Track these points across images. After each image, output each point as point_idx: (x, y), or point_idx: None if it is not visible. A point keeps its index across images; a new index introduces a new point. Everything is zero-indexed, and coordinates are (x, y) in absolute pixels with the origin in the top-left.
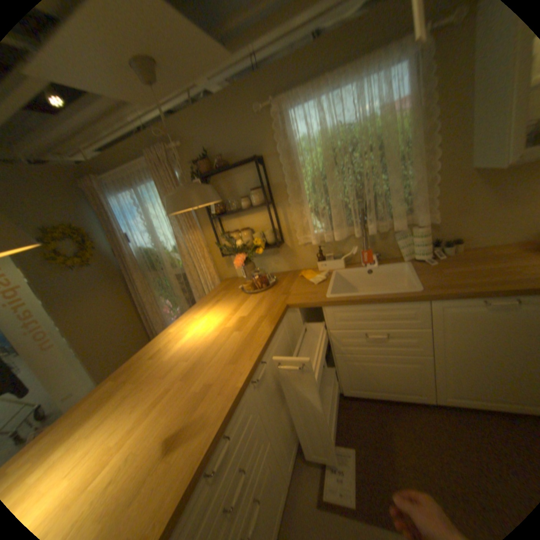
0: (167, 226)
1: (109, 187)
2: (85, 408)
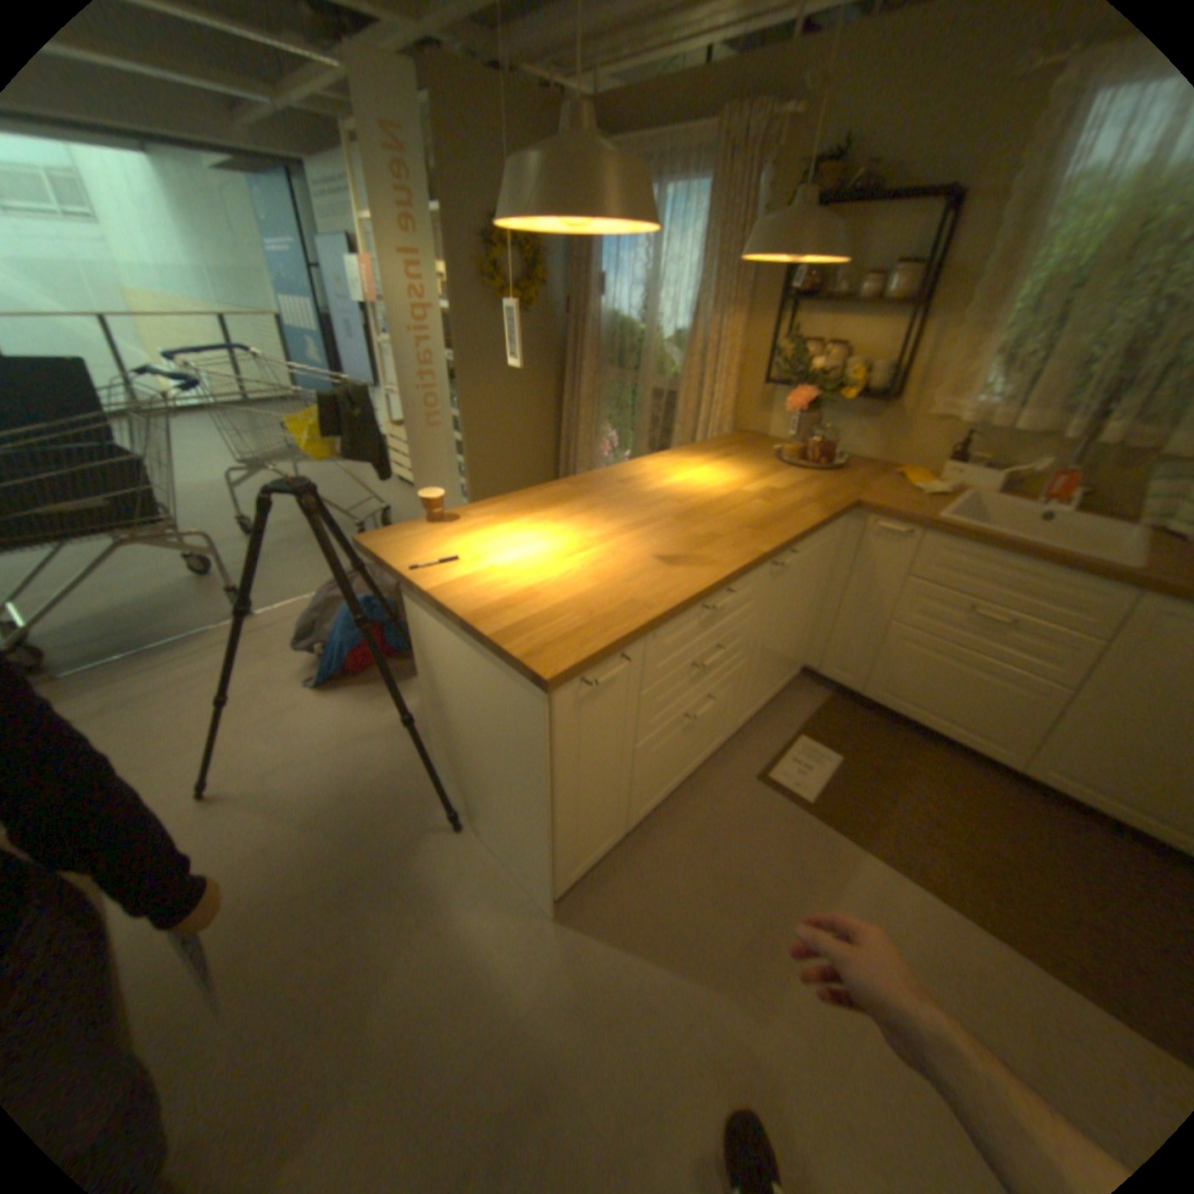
0: (686, 285)
1: None
2: (538, 497)
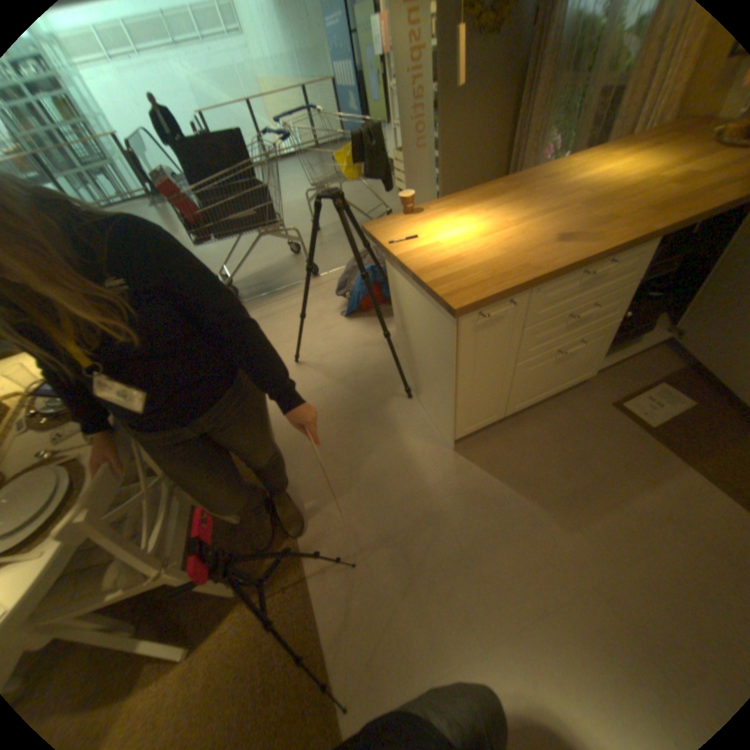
0: None
1: None
2: (479, 193)
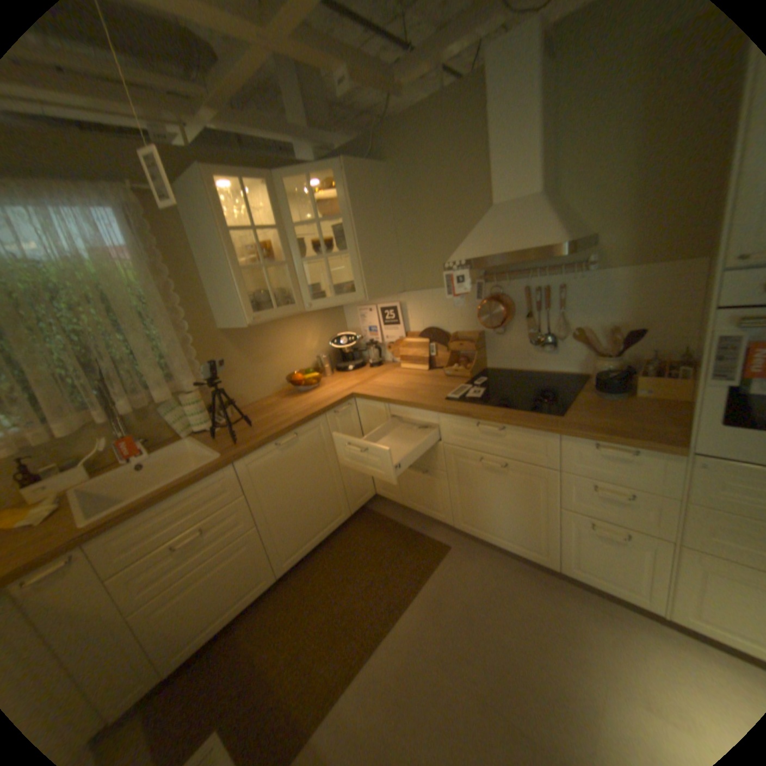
0: None
1: None
2: None
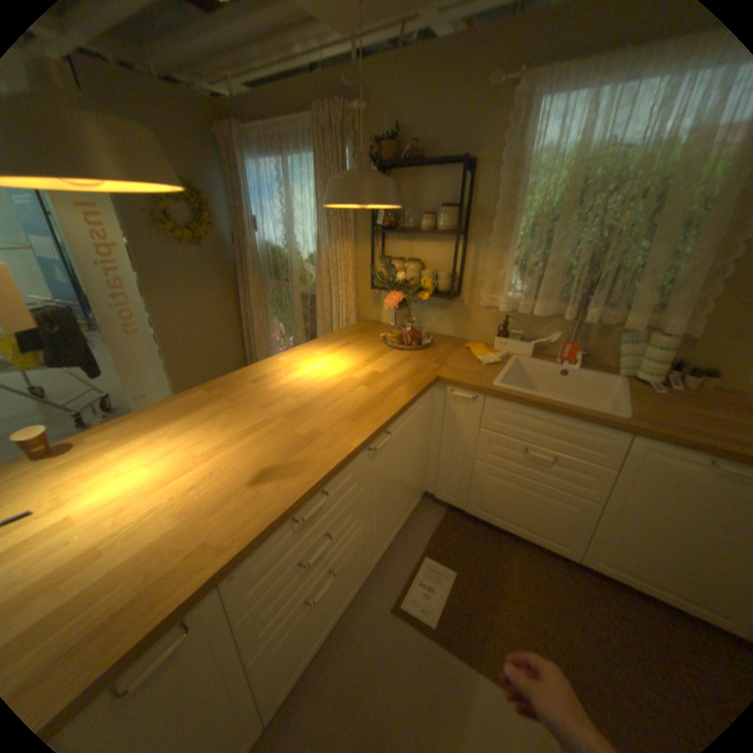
0: (311, 224)
1: (251, 144)
2: (172, 408)
